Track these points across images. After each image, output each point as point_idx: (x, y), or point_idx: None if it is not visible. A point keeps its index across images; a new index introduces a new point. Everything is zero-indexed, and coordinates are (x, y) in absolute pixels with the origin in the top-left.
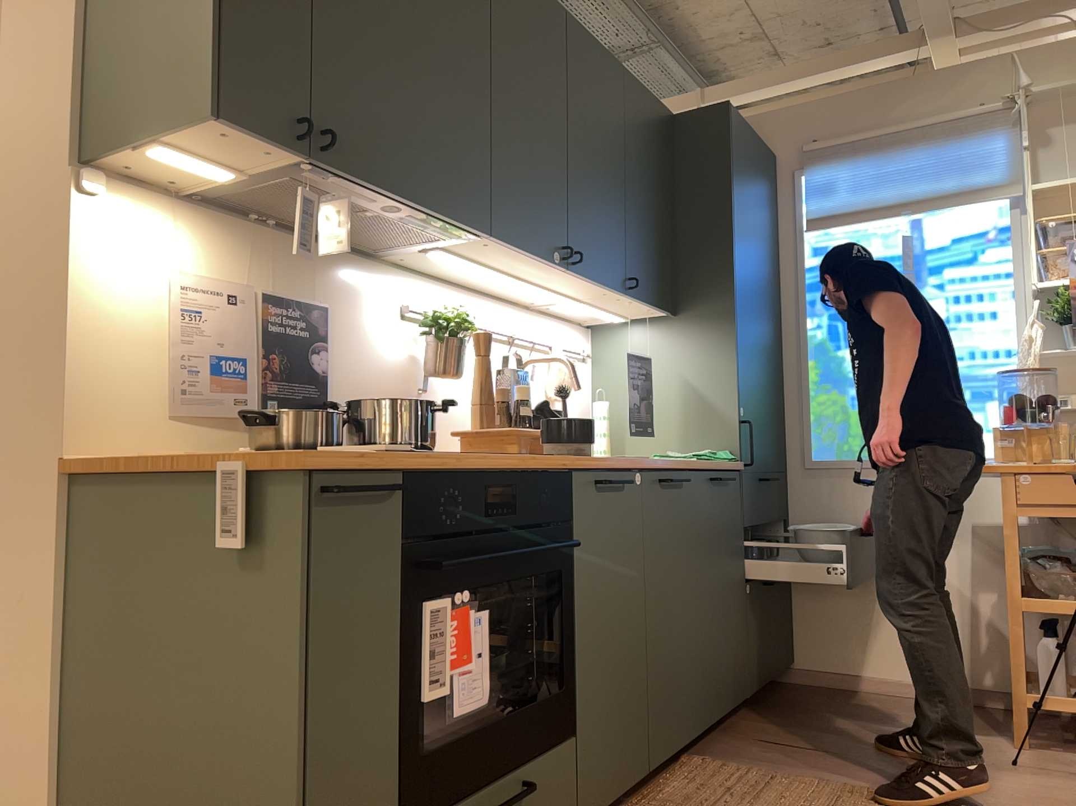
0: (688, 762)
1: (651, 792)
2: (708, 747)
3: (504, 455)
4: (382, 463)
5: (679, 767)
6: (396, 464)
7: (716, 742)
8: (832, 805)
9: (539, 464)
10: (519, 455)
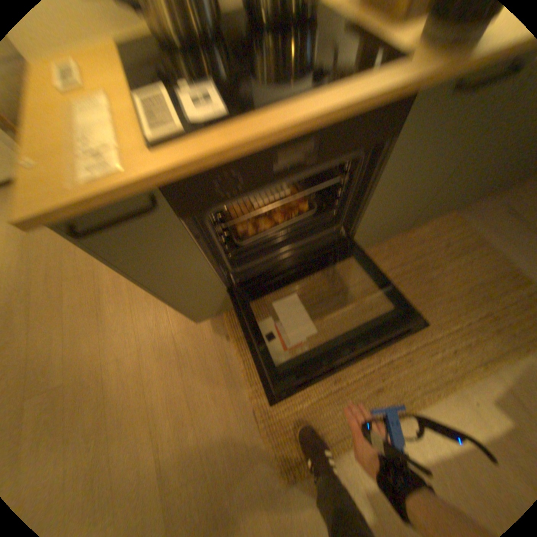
0: (445, 213)
1: (408, 229)
2: (470, 201)
3: (318, 93)
4: (119, 191)
5: (437, 215)
6: (149, 174)
7: (478, 200)
8: (491, 280)
9: (365, 95)
10: (350, 77)
